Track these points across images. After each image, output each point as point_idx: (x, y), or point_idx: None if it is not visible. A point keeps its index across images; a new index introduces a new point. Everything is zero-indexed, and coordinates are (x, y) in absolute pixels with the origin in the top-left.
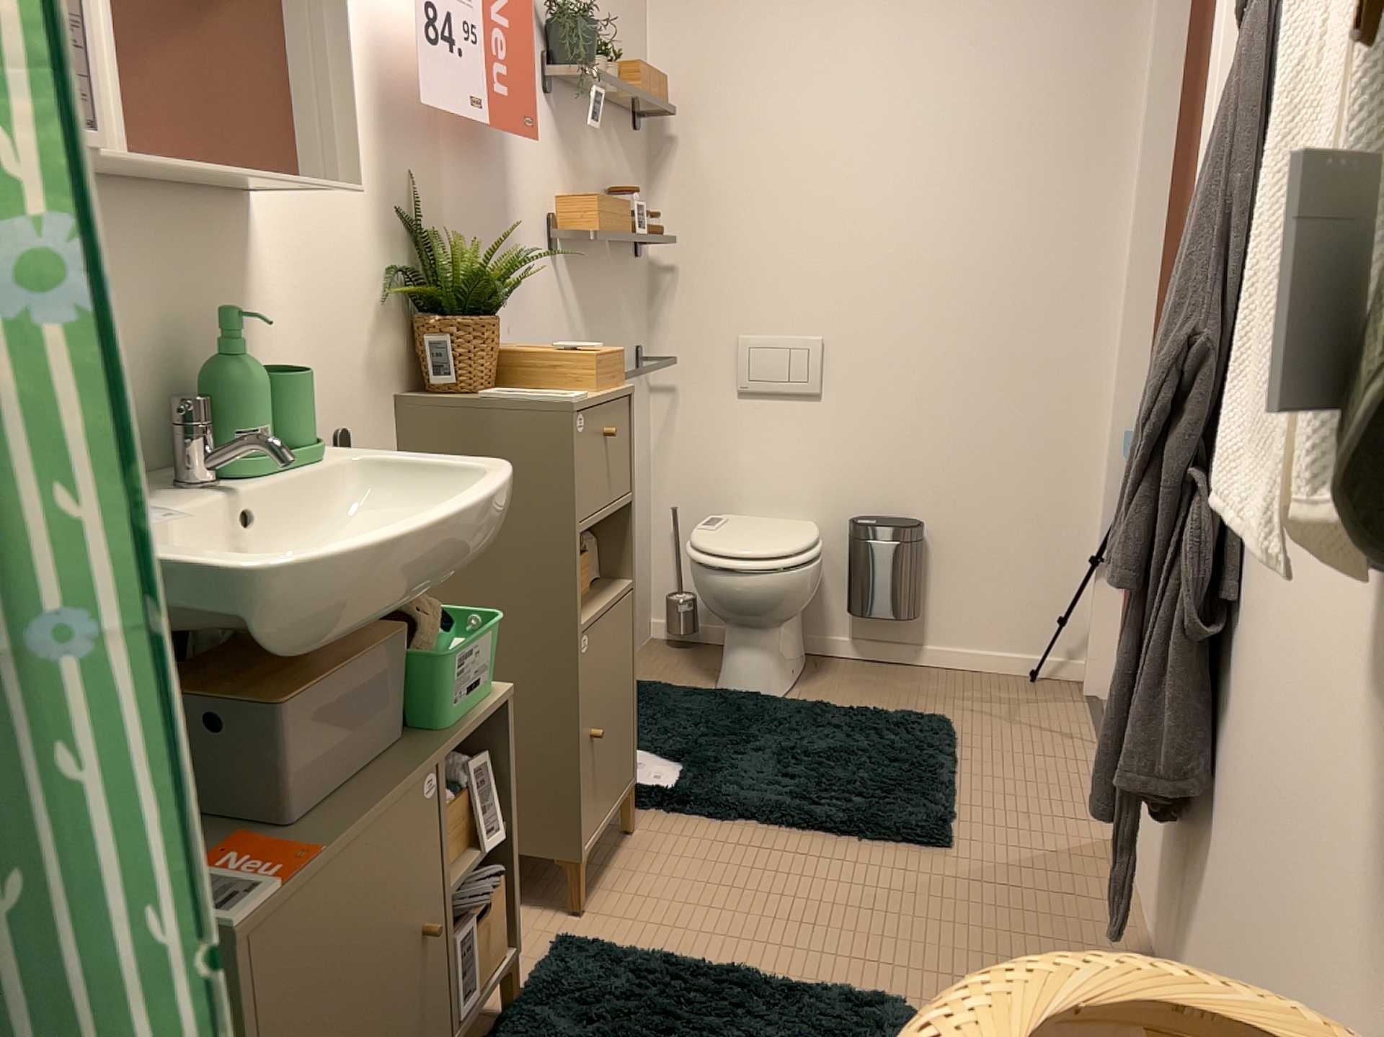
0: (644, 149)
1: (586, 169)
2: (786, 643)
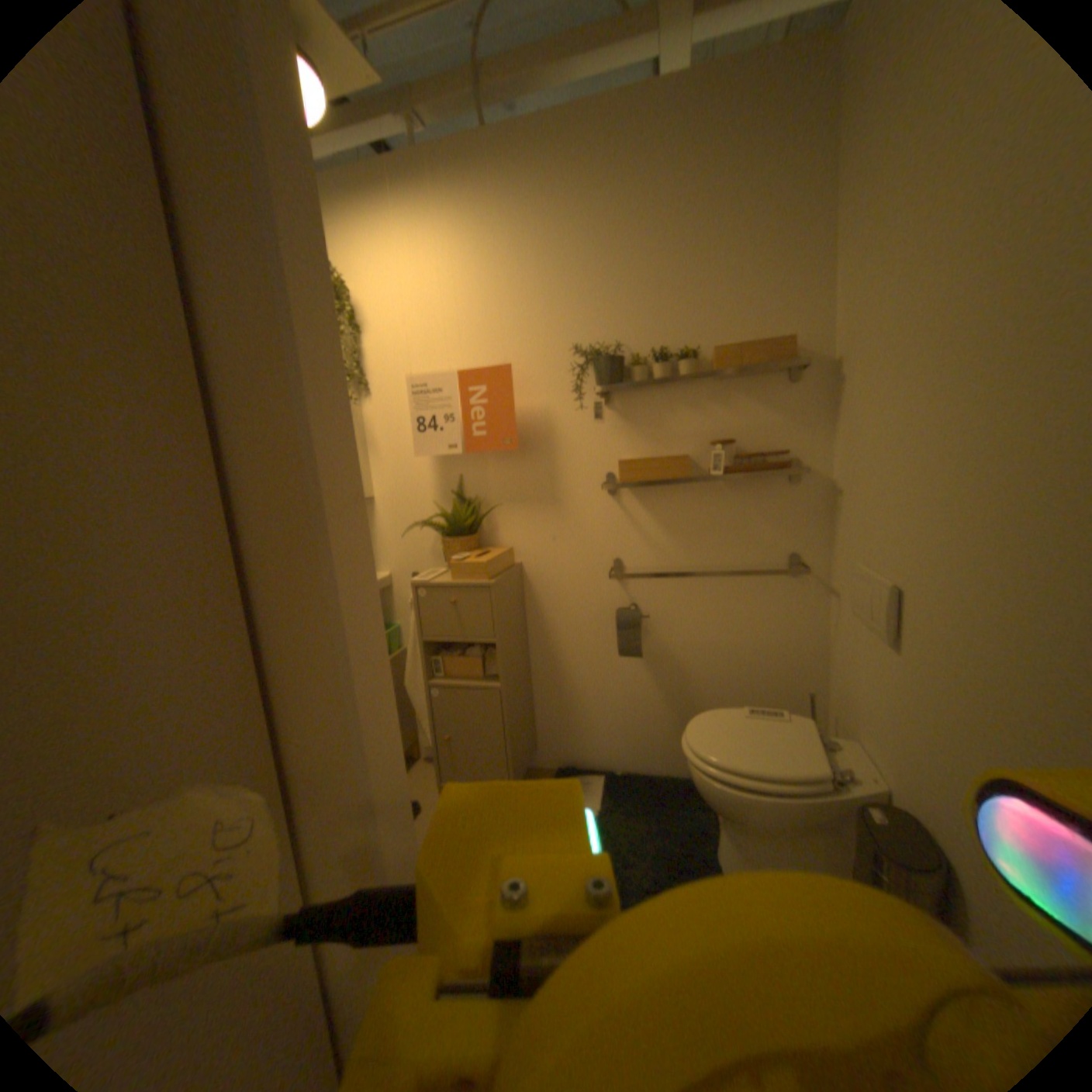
0: (823, 384)
1: (674, 430)
2: (772, 854)
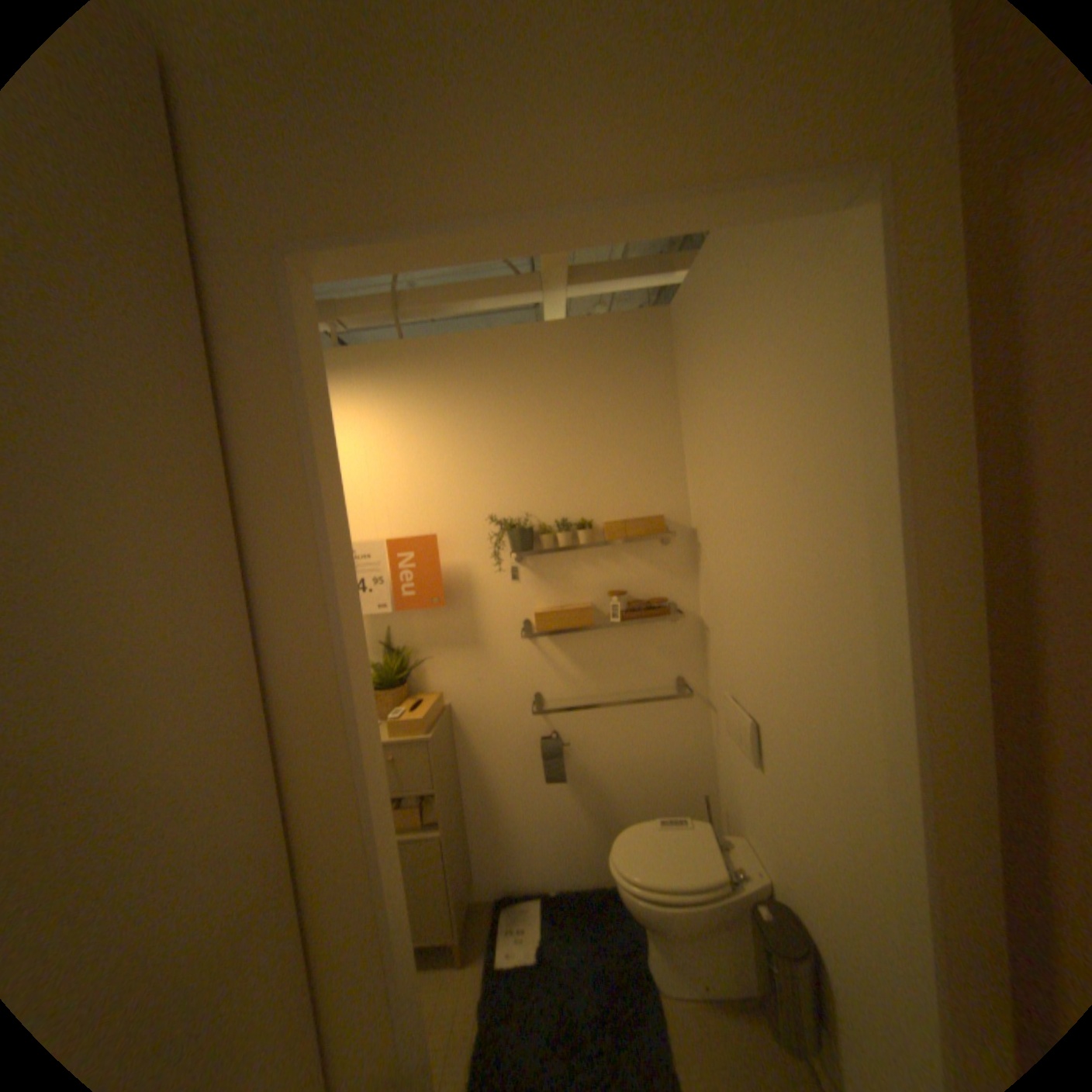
0: (684, 550)
1: (577, 586)
2: (690, 959)
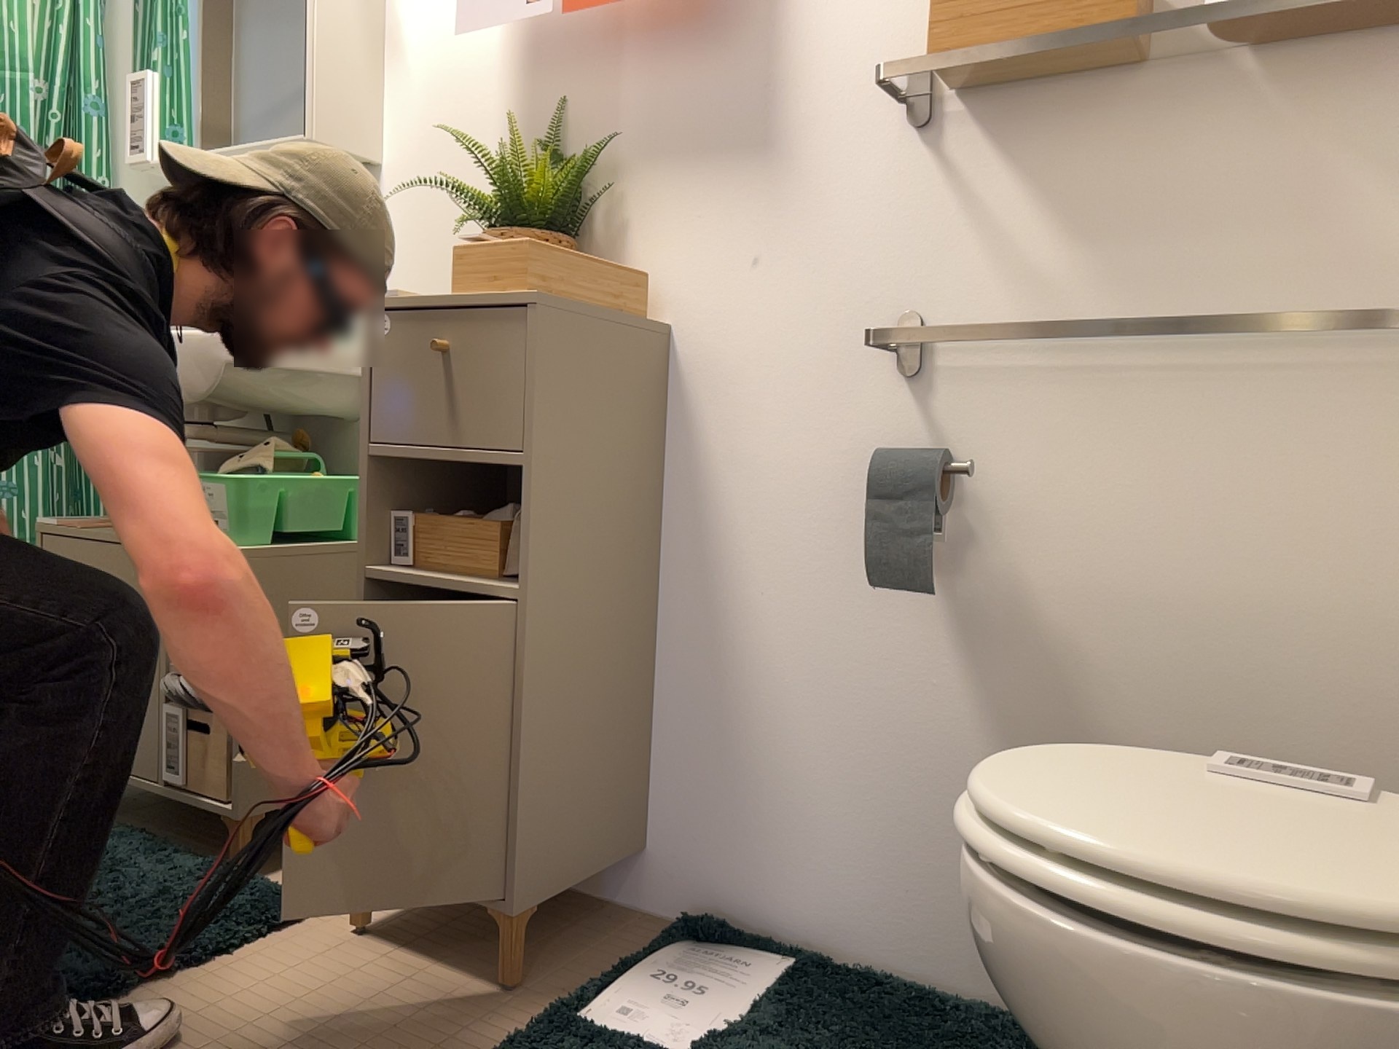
0: None
1: None
2: None
